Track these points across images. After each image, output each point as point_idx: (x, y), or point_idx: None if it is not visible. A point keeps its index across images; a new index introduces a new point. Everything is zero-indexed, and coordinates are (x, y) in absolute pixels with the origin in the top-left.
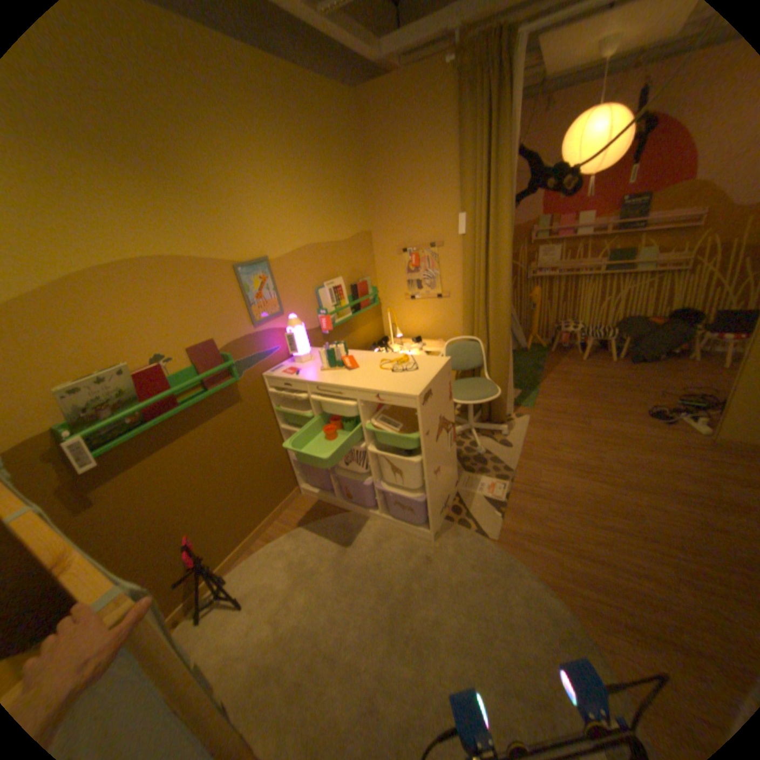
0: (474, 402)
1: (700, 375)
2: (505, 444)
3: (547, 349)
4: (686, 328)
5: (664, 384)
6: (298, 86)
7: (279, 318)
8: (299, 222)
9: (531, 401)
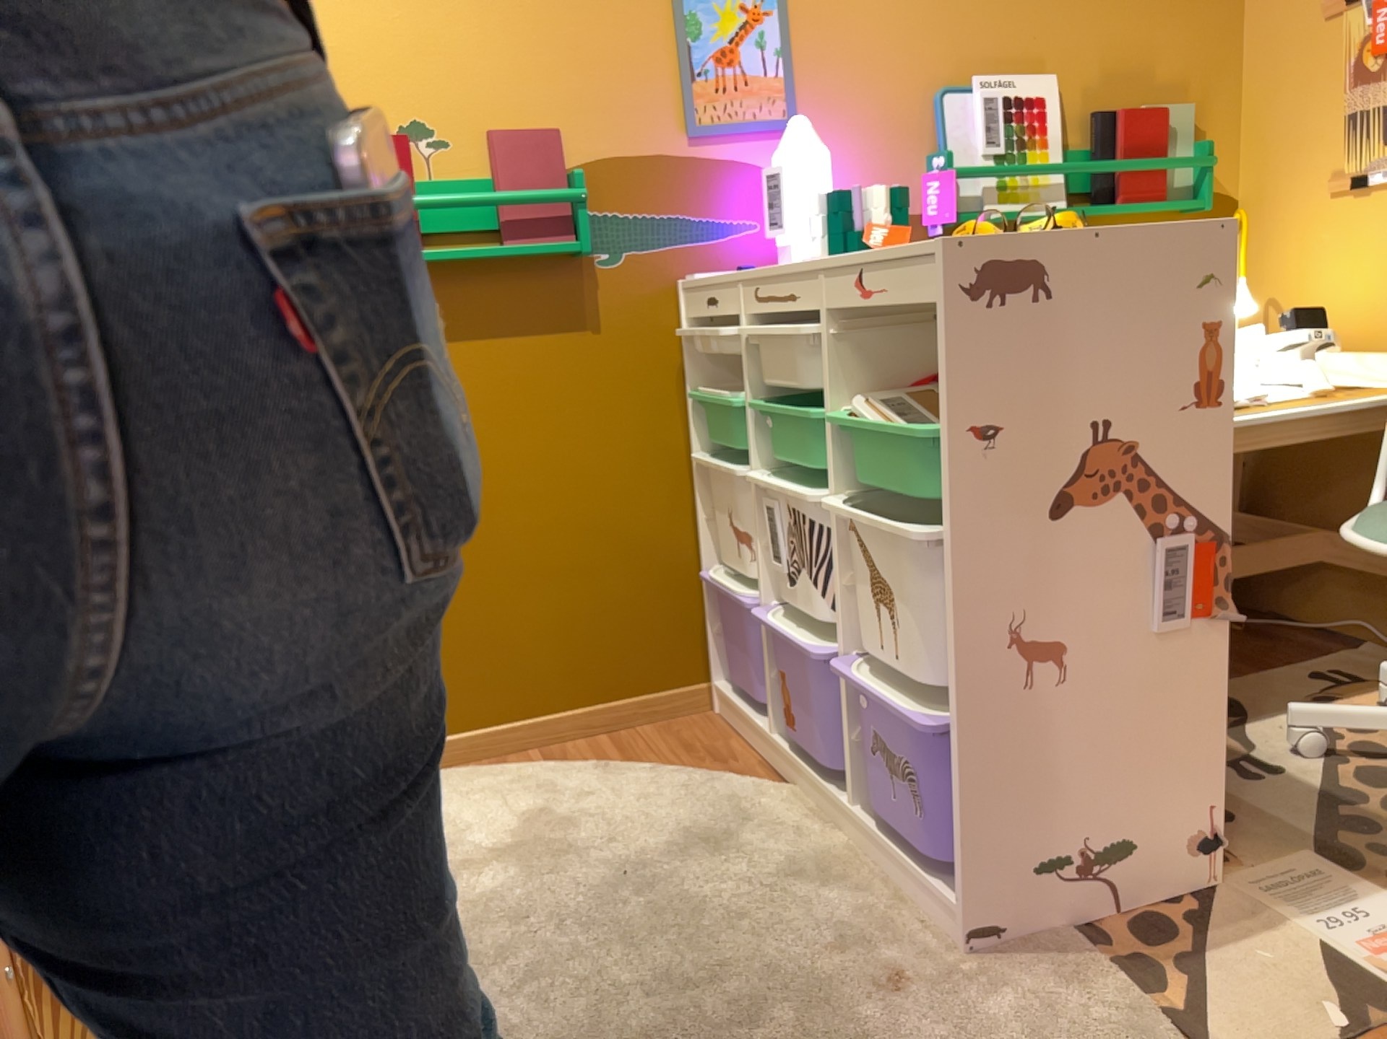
0: None
1: None
2: None
3: None
4: None
5: None
6: None
7: (780, 141)
8: None
9: None
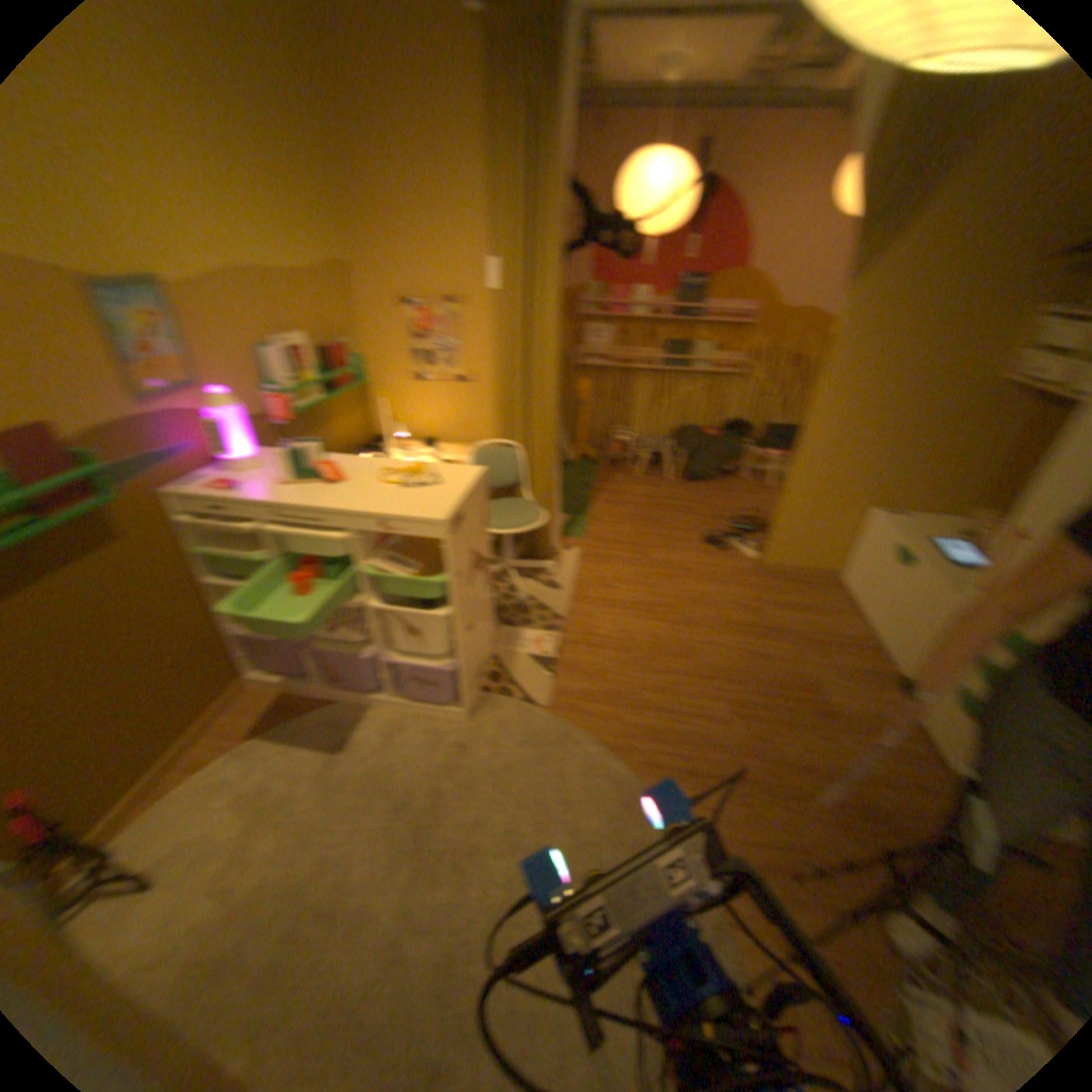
0: (509, 531)
1: (745, 495)
2: (549, 585)
3: (594, 463)
4: (734, 443)
5: (713, 505)
6: None
7: (182, 391)
8: (211, 219)
9: (577, 529)
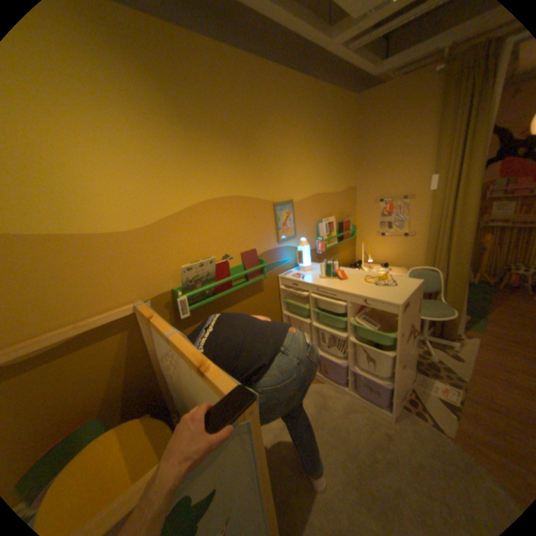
0: (433, 319)
1: None
2: (458, 358)
3: (495, 286)
4: None
5: None
6: (325, 95)
7: (293, 239)
8: (313, 178)
9: (482, 327)
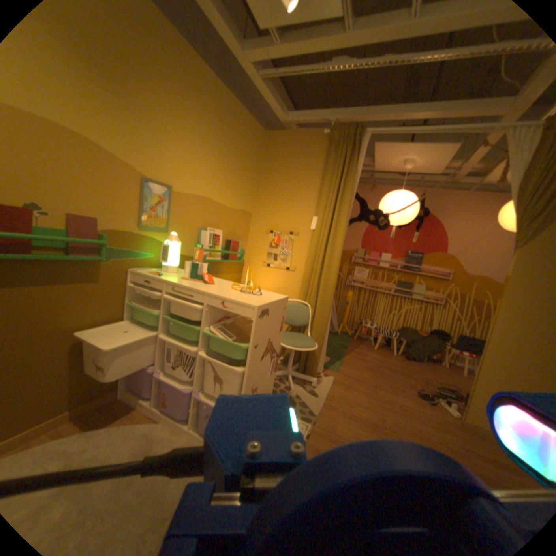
0: (296, 349)
1: (449, 378)
2: (313, 394)
3: (351, 338)
4: (441, 344)
5: (427, 378)
6: (233, 108)
7: (163, 234)
8: (205, 180)
9: (336, 368)
